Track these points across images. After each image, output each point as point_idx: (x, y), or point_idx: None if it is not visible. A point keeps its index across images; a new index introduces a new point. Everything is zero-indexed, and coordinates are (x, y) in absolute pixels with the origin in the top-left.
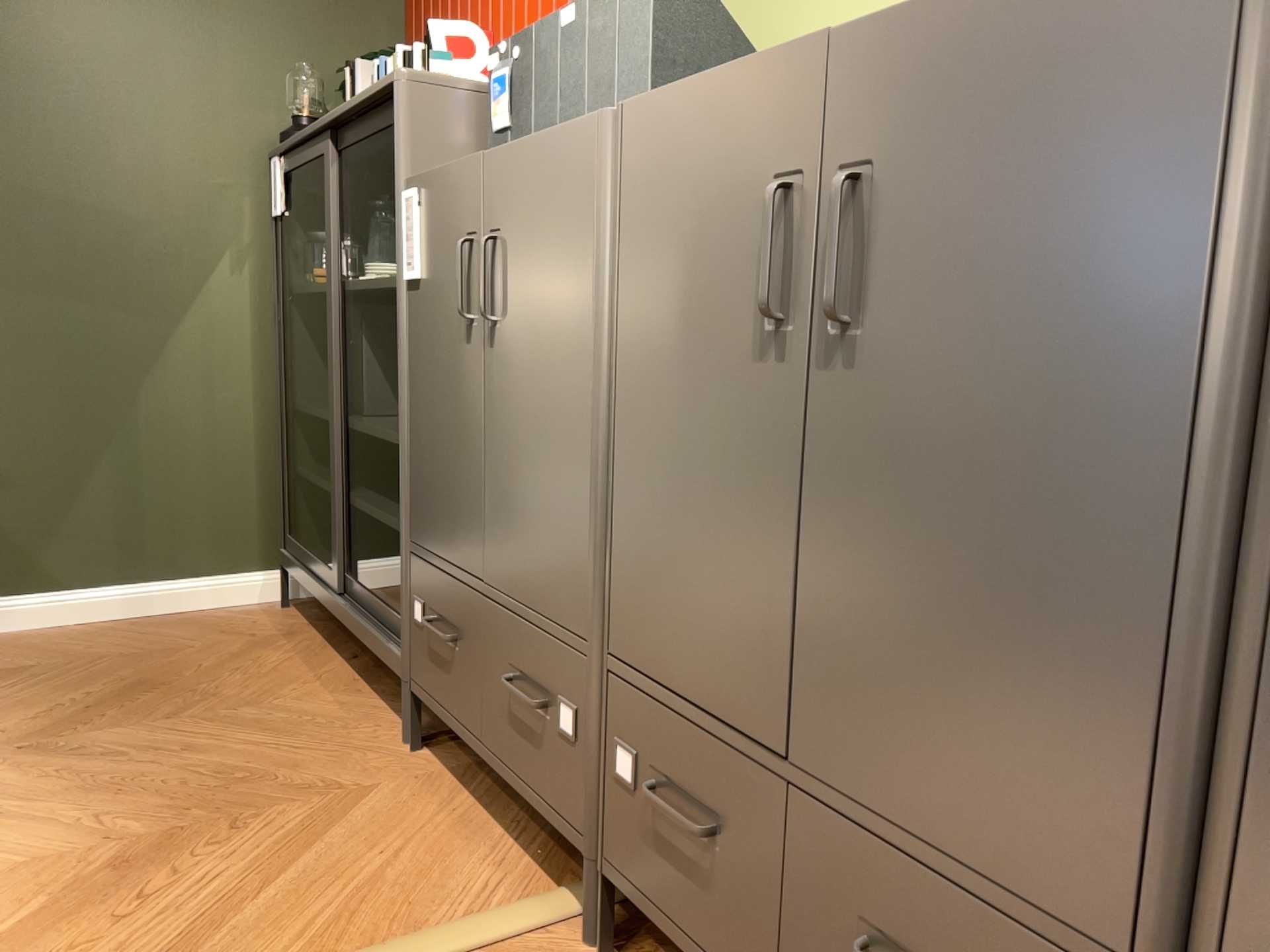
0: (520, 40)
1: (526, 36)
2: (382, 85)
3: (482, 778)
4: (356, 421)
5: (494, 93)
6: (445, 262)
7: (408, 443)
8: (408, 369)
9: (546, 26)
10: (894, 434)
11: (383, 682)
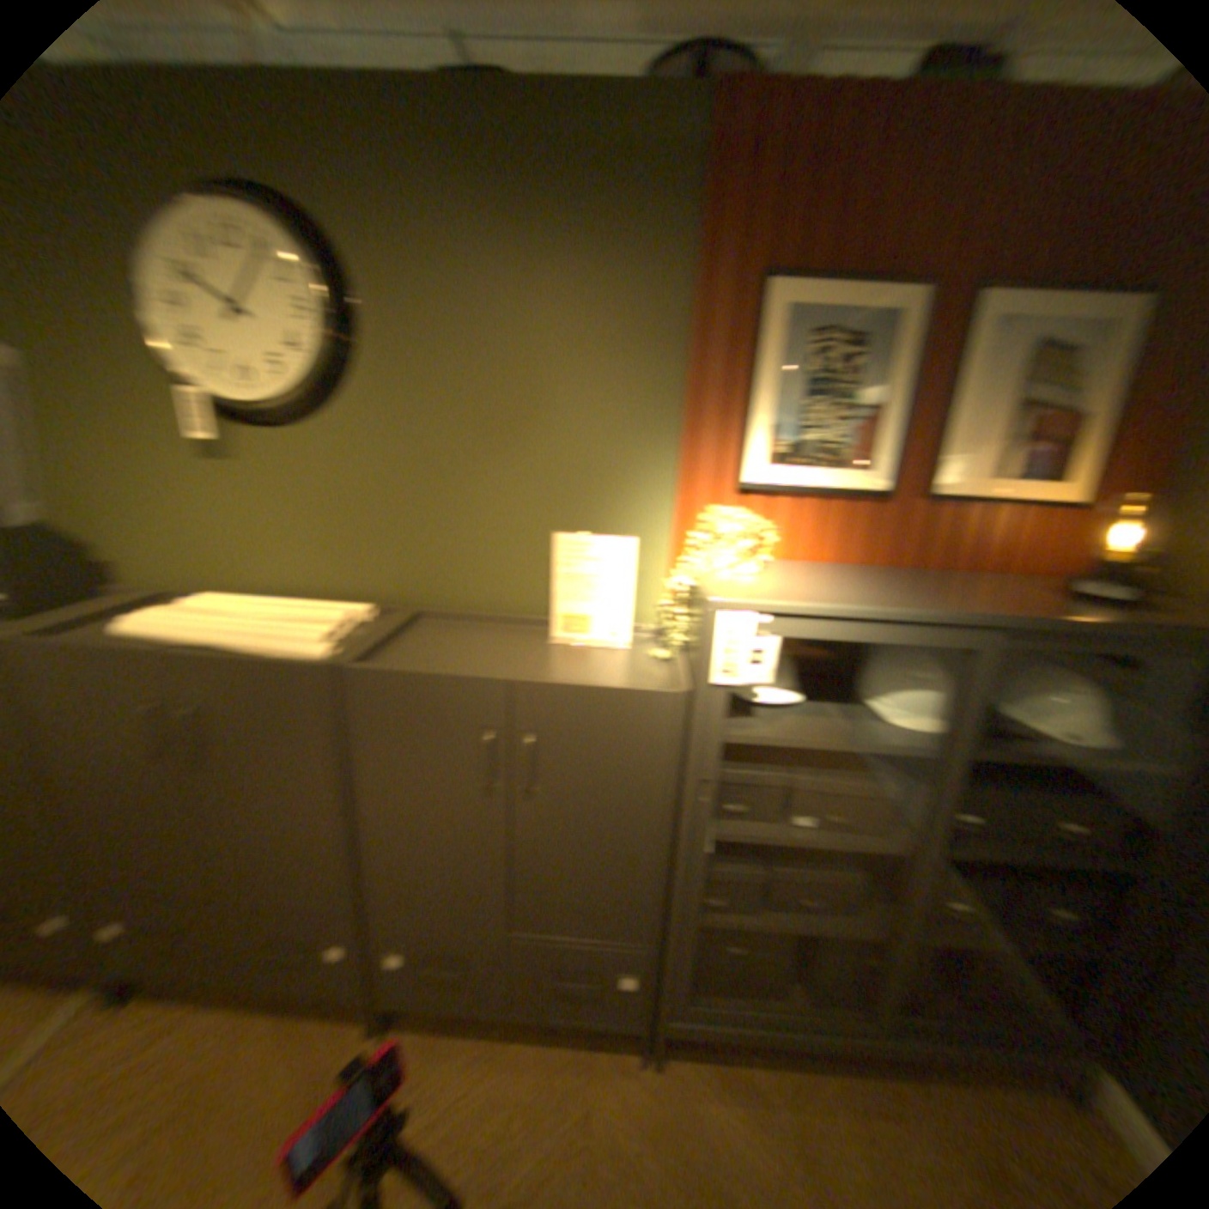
0: None
1: None
2: None
3: None
4: None
5: None
6: None
7: None
8: None
9: None
10: (226, 796)
11: None
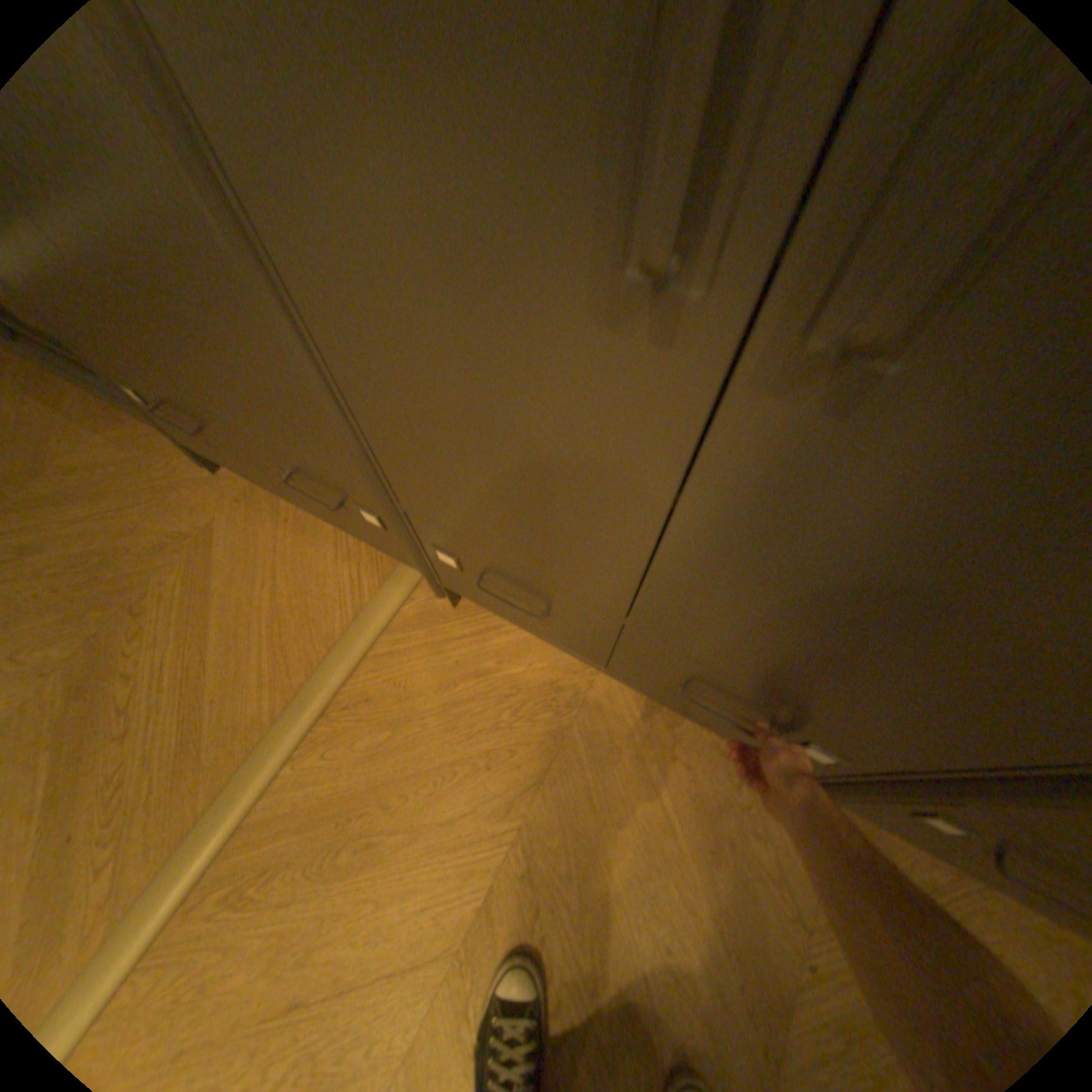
0: None
1: None
2: None
3: None
4: None
5: None
6: None
7: None
8: None
9: None
10: (880, 515)
11: None
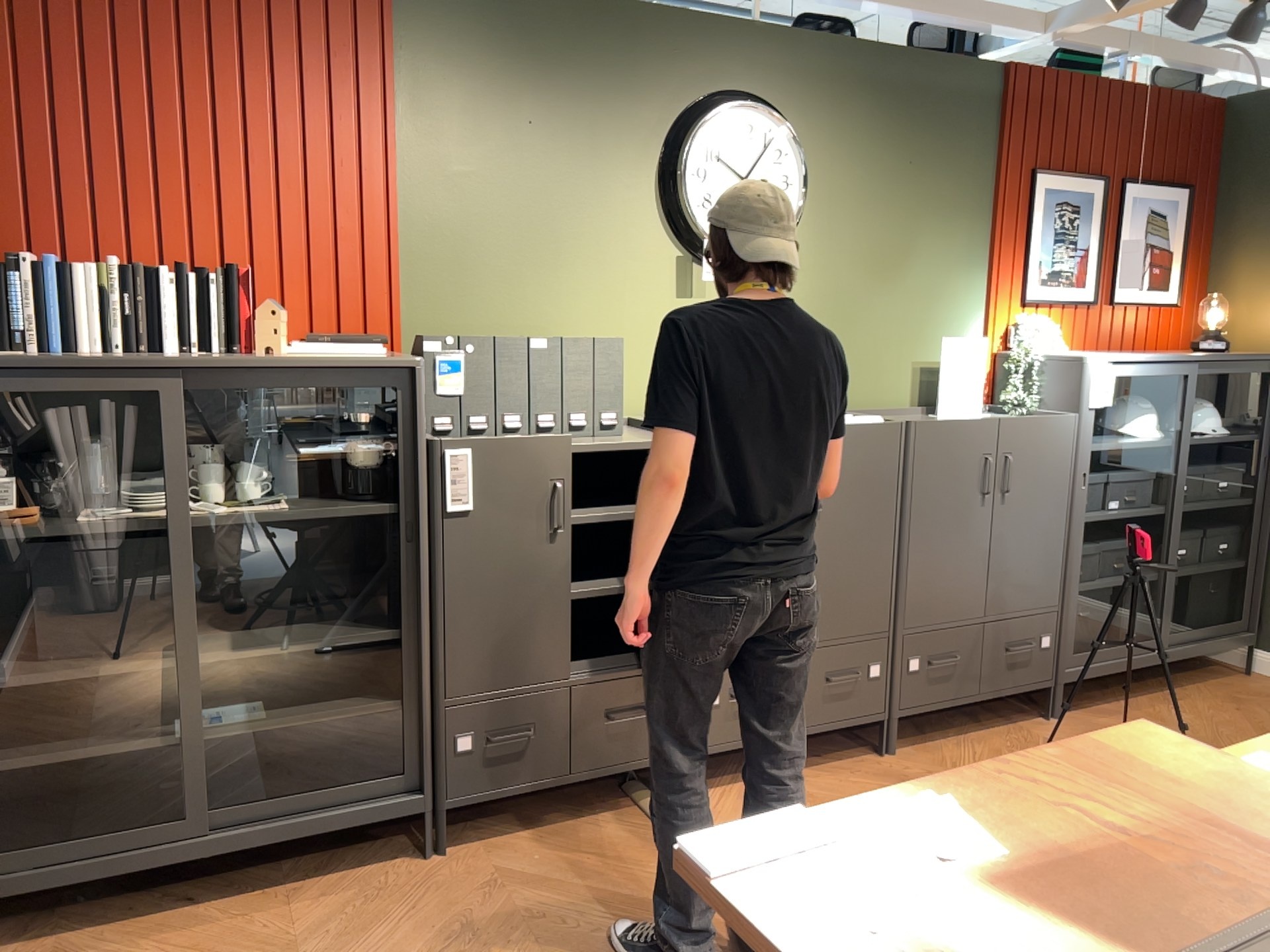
0: (473, 338)
1: (481, 337)
2: (377, 359)
3: (497, 827)
4: (200, 653)
5: (439, 366)
6: (514, 497)
7: (443, 628)
8: (442, 575)
9: (509, 338)
10: (833, 537)
11: (276, 876)
